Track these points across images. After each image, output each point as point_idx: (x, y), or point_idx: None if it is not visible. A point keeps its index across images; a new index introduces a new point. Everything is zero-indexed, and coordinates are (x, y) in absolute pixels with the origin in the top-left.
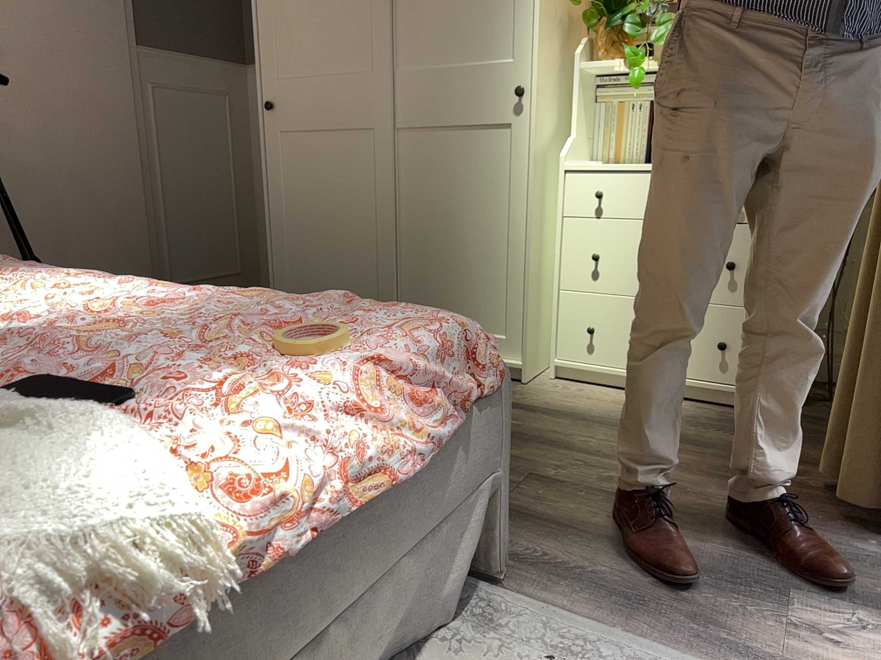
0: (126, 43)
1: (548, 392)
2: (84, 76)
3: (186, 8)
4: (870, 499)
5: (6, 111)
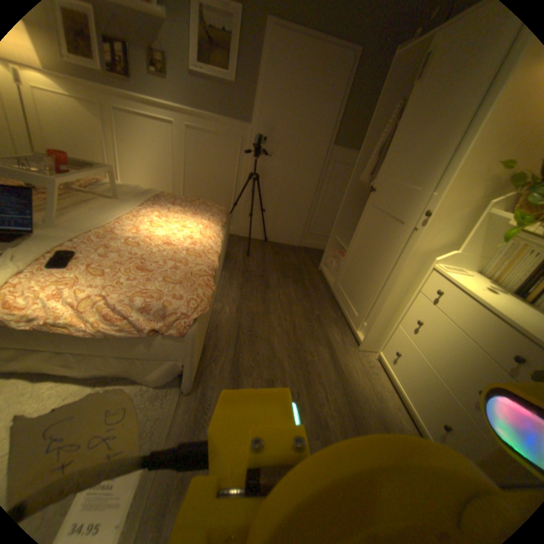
0: (327, 142)
1: (361, 360)
2: (305, 153)
3: (363, 129)
4: None
5: (275, 161)
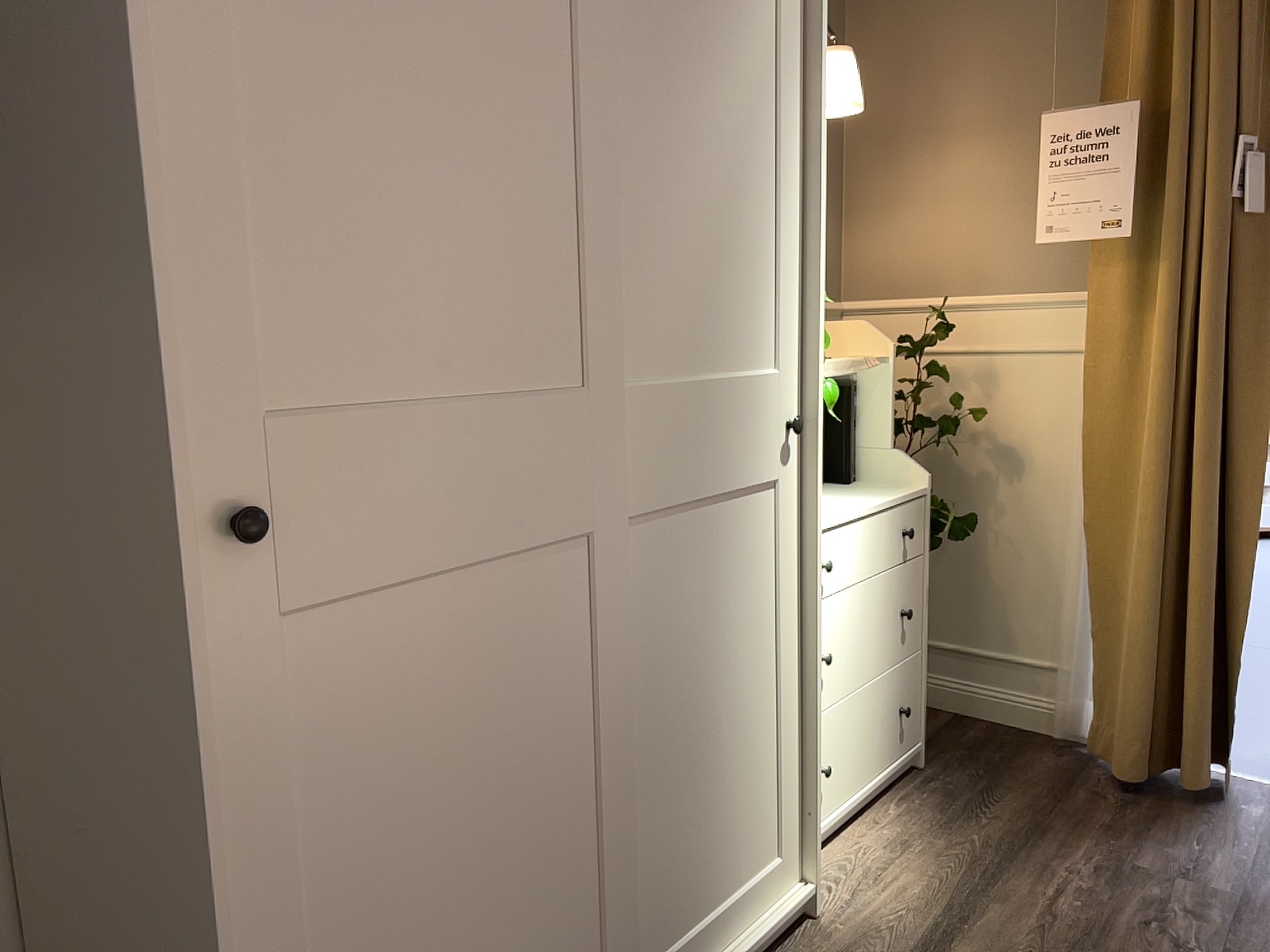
0: None
1: (849, 900)
2: None
3: None
4: (1133, 781)
5: None
